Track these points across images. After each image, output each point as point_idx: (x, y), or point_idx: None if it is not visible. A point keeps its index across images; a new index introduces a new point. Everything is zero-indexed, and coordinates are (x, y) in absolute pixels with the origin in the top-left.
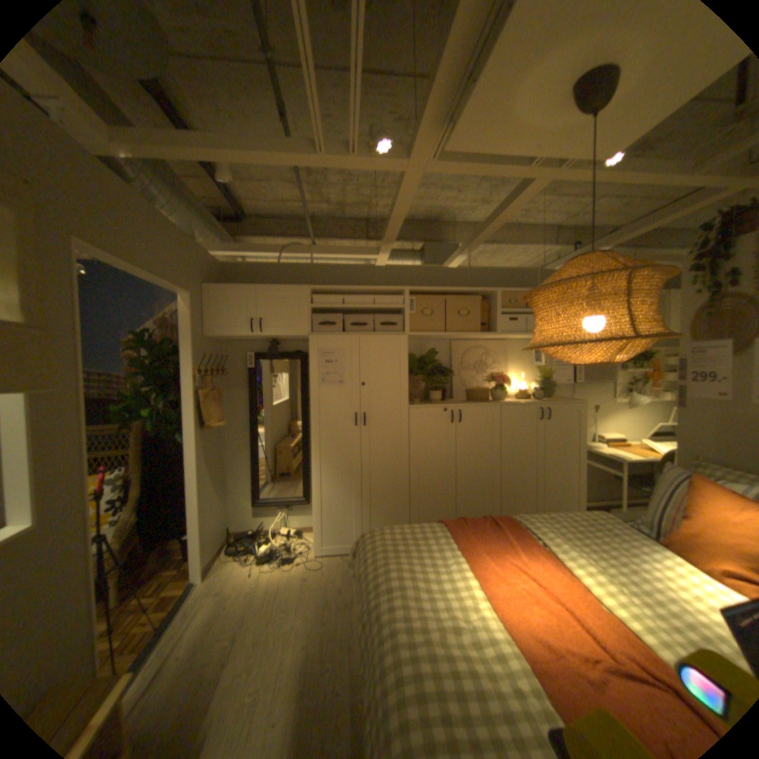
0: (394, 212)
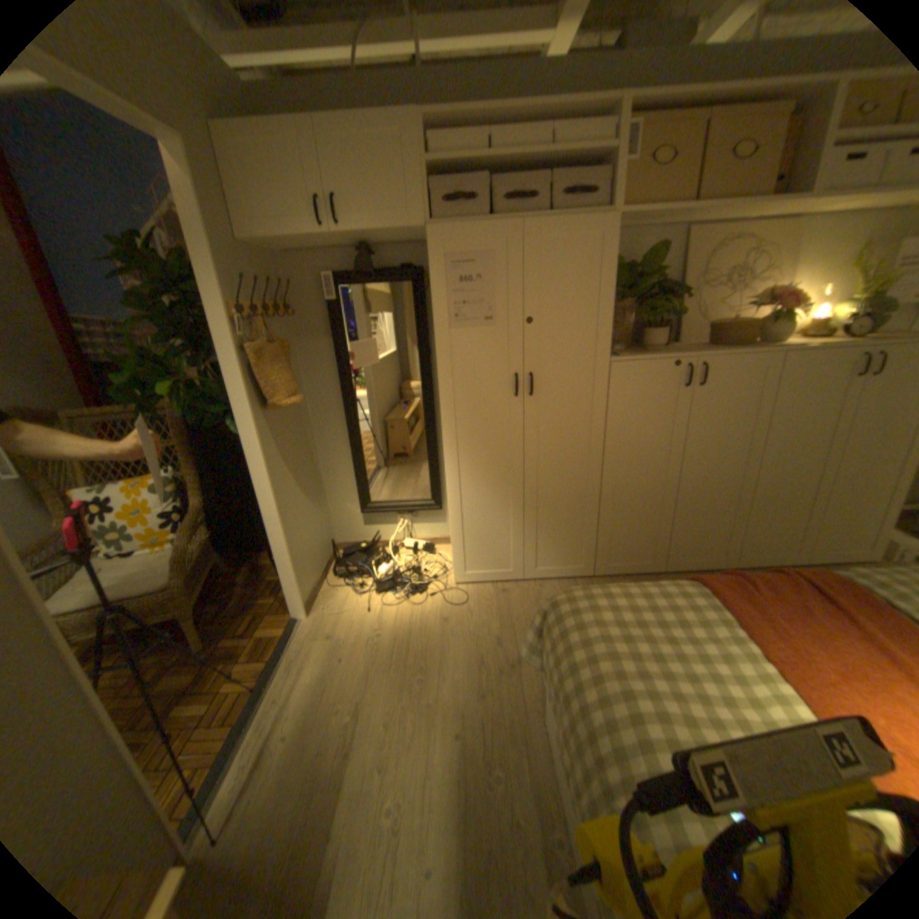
0: None
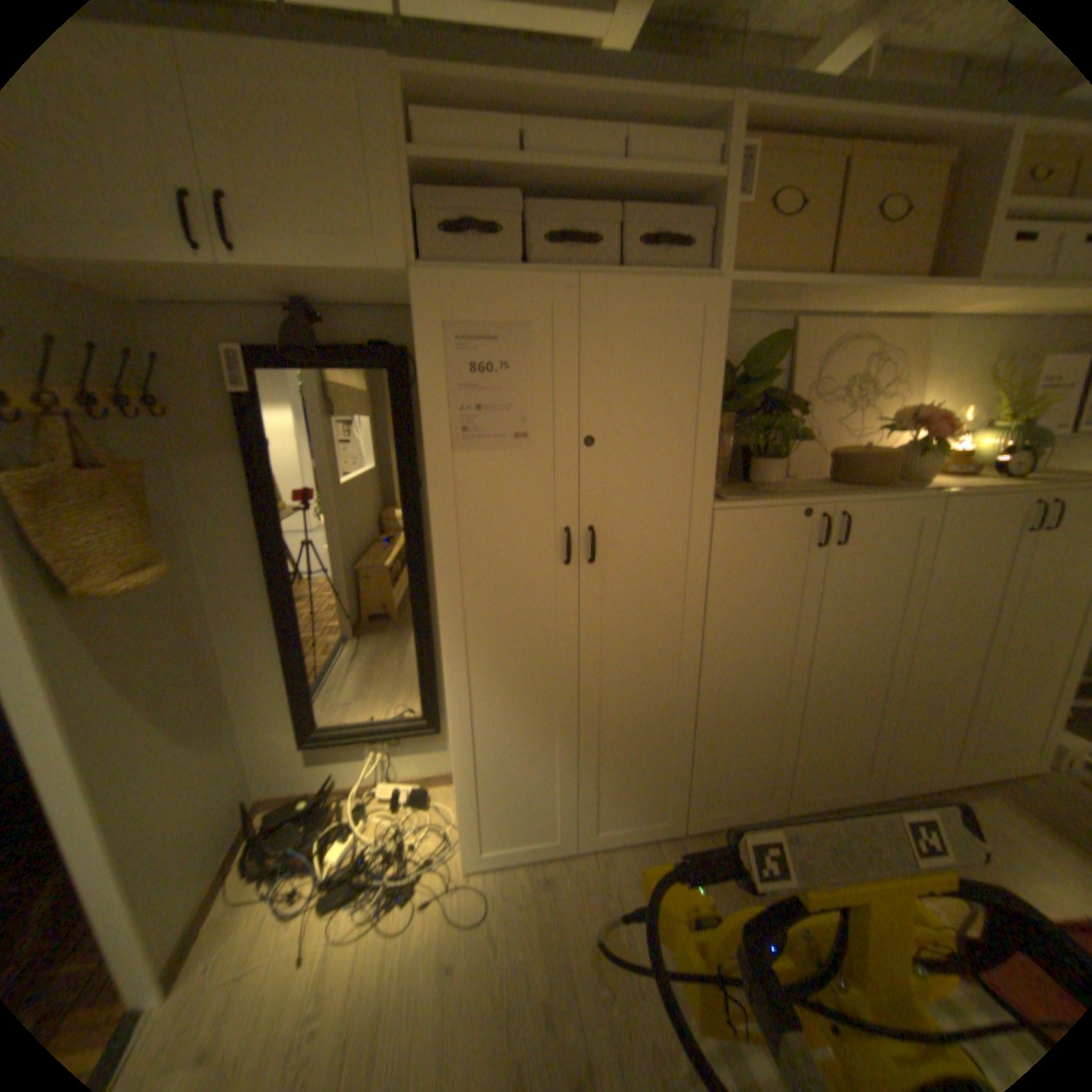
0: None
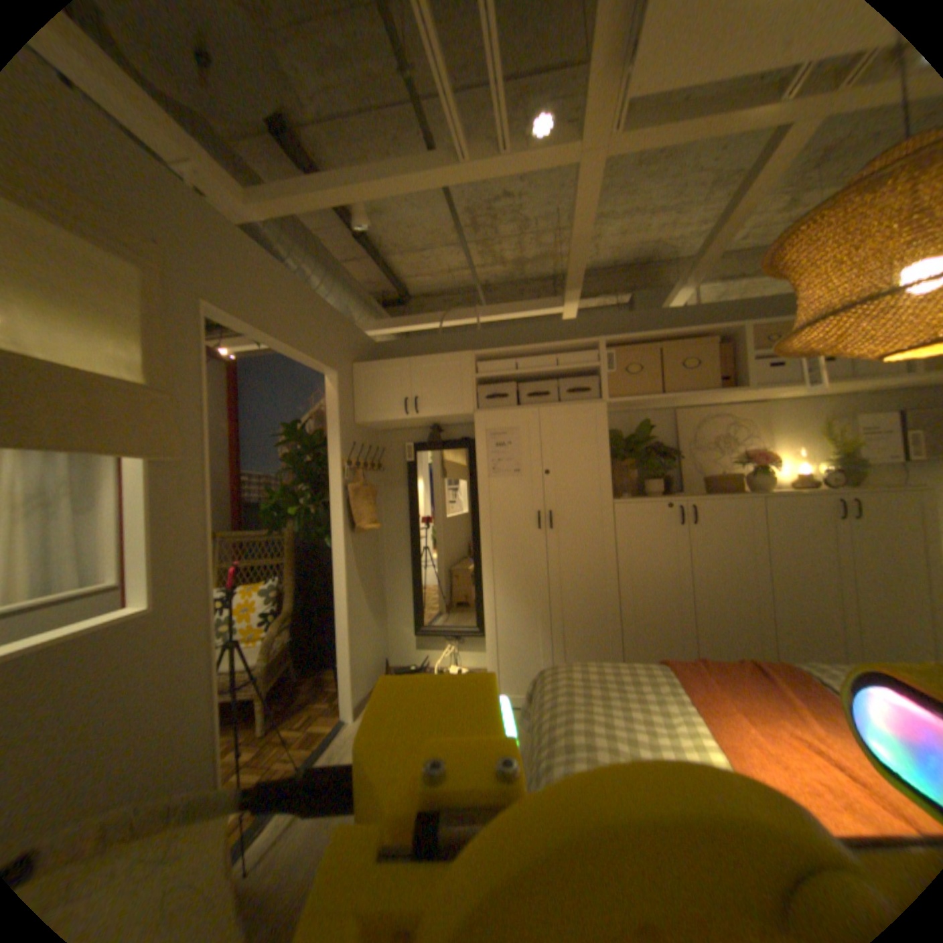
0: (574, 228)
